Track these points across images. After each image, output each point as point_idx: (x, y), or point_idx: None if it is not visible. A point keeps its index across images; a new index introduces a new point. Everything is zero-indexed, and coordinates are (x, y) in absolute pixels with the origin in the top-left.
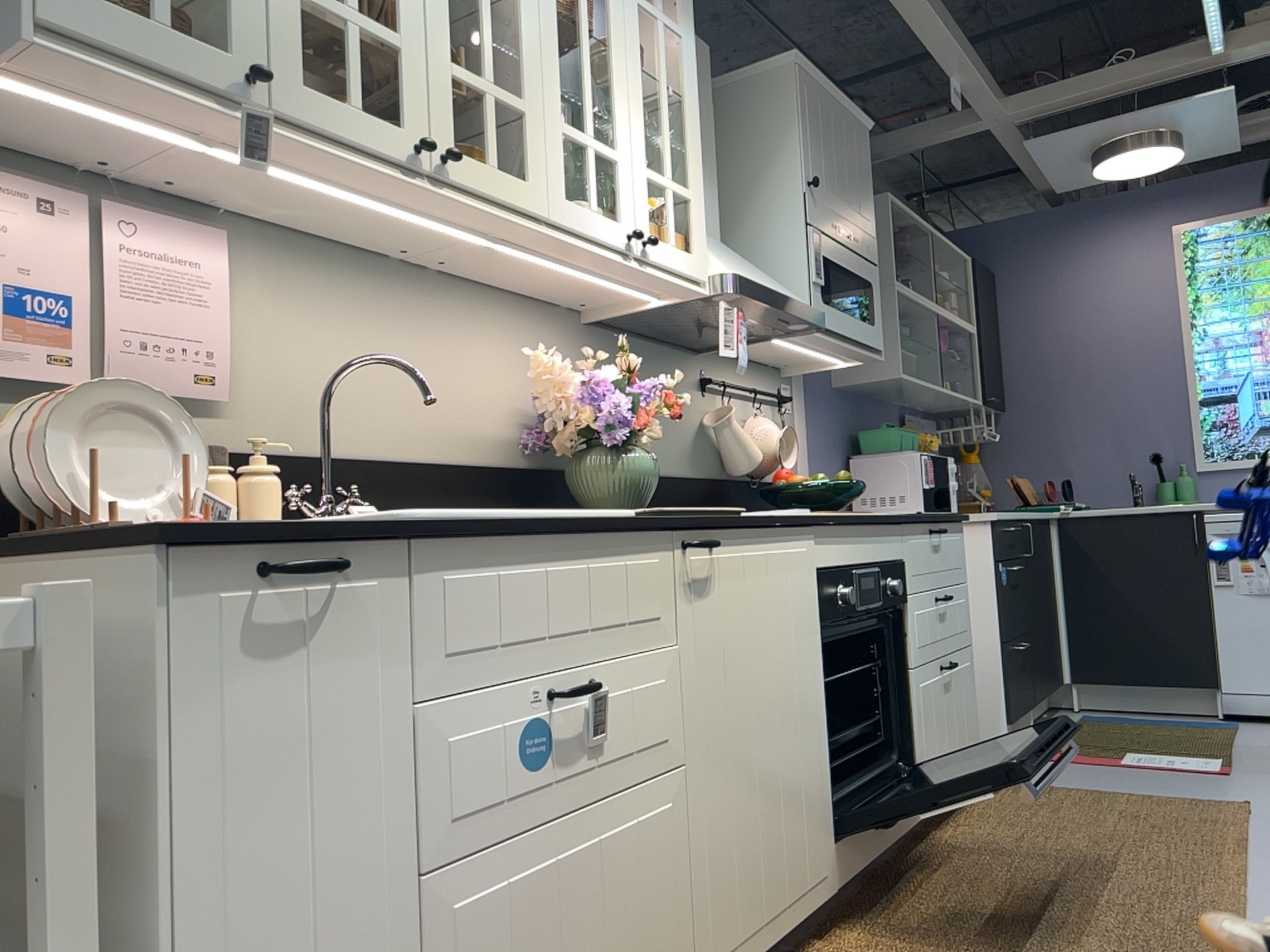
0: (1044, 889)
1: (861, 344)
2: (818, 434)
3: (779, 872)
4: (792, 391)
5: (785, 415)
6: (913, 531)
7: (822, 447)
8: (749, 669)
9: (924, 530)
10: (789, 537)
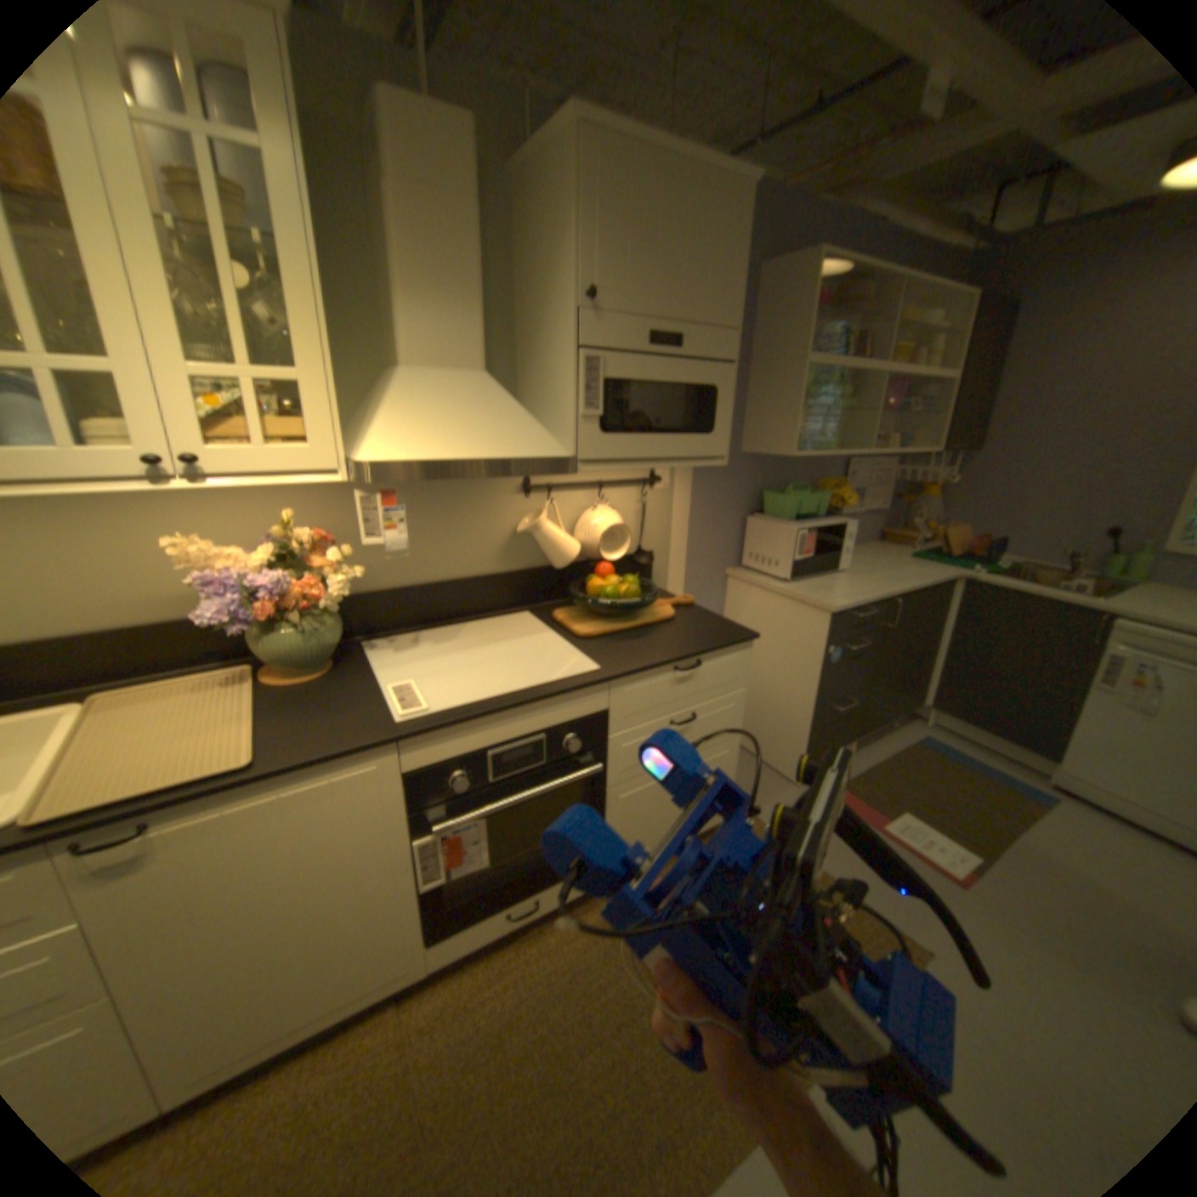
0: (612, 1020)
1: (682, 457)
2: (702, 501)
3: (308, 1001)
4: (668, 468)
5: (653, 493)
6: (630, 680)
7: (707, 511)
8: (242, 894)
9: (658, 673)
10: (332, 768)
